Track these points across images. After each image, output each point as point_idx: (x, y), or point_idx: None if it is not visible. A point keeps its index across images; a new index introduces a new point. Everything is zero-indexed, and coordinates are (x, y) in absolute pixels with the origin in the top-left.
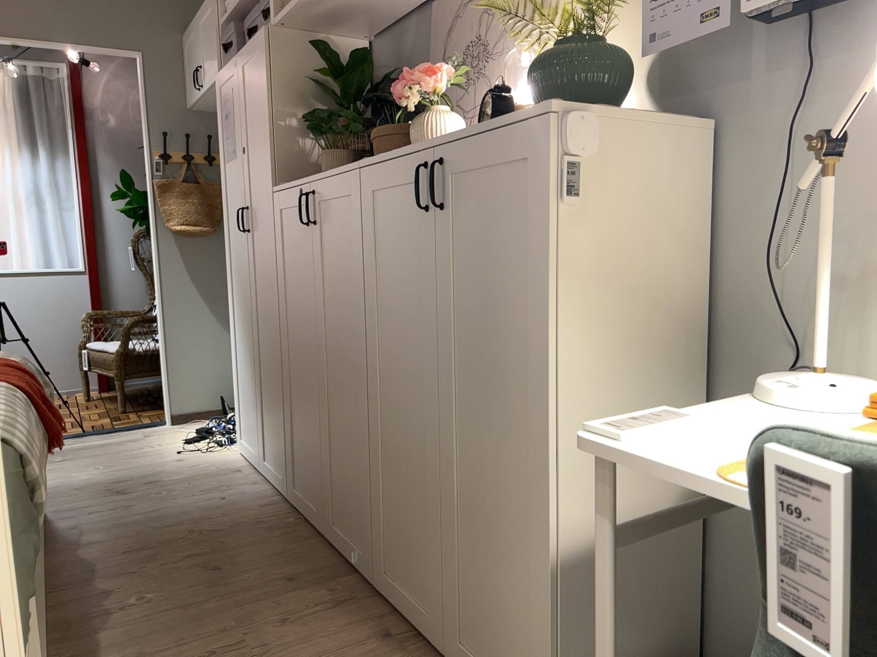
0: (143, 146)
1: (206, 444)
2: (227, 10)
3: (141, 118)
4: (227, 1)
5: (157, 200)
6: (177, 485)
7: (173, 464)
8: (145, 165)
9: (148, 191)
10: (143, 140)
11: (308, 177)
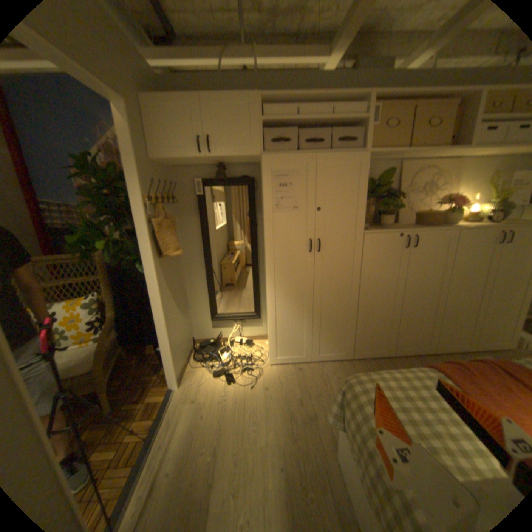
0: (131, 190)
1: (242, 376)
2: (265, 113)
3: (124, 164)
4: (263, 105)
5: (150, 235)
6: (310, 393)
7: (271, 392)
8: (134, 207)
9: (138, 229)
10: (127, 185)
11: (405, 229)
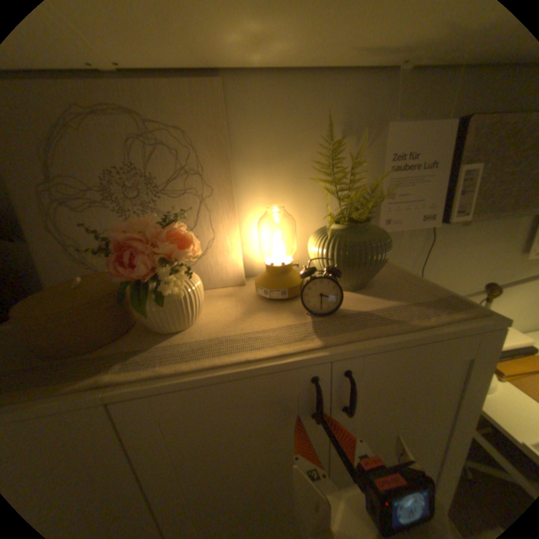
0: None
1: None
2: None
3: None
4: None
5: None
6: None
7: None
8: None
9: None
10: None
11: None
